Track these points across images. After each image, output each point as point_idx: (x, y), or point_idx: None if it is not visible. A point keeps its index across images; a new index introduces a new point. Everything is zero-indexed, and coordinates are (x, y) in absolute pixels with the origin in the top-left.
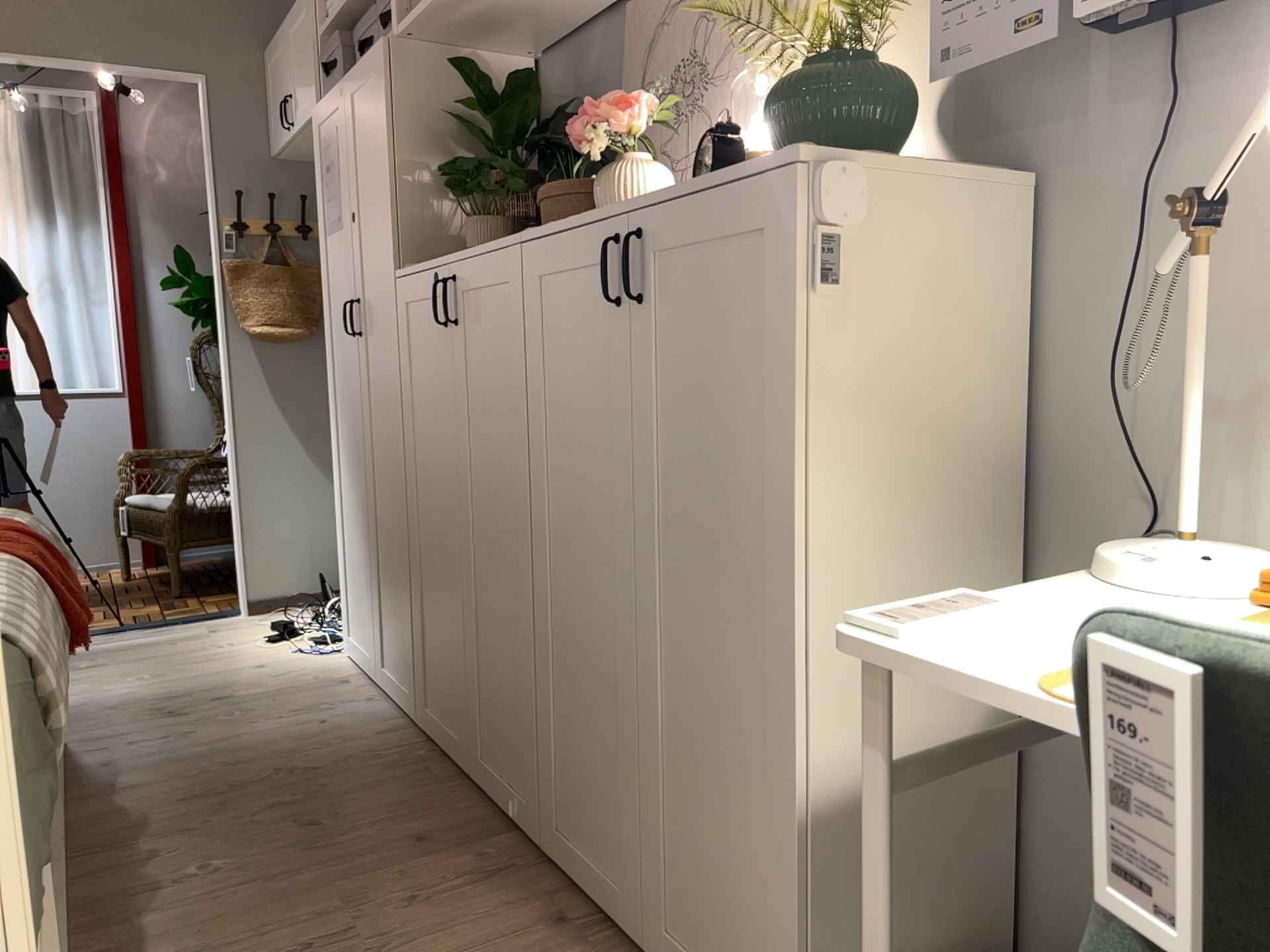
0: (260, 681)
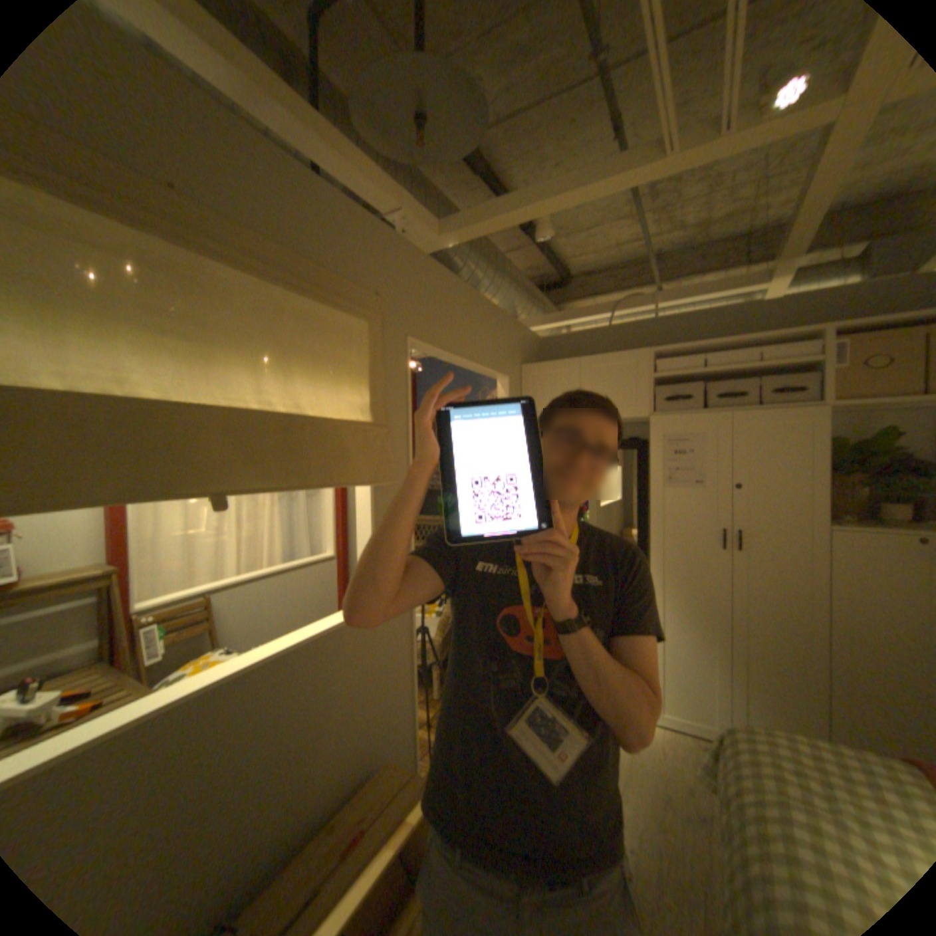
0: (667, 768)
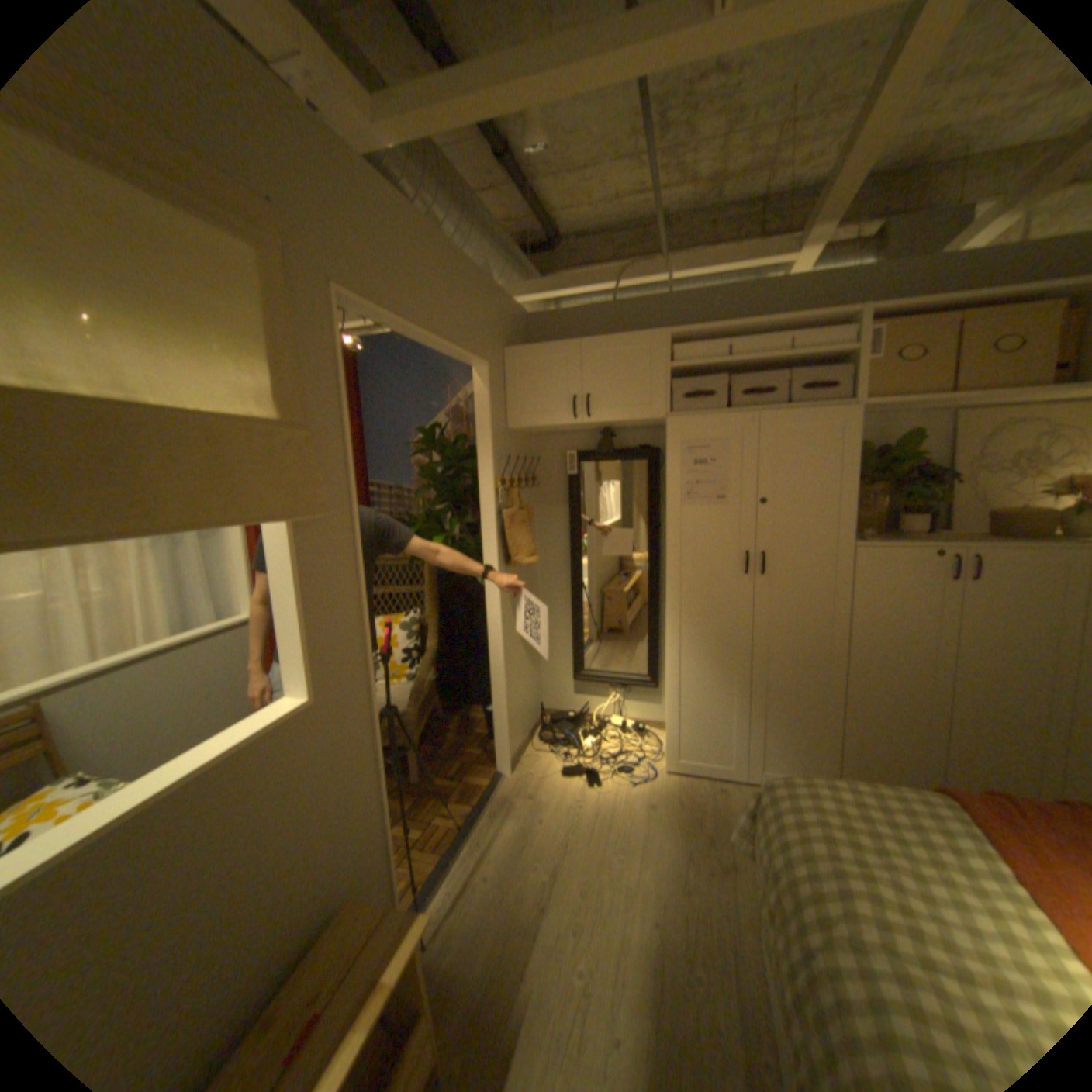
0: (685, 818)
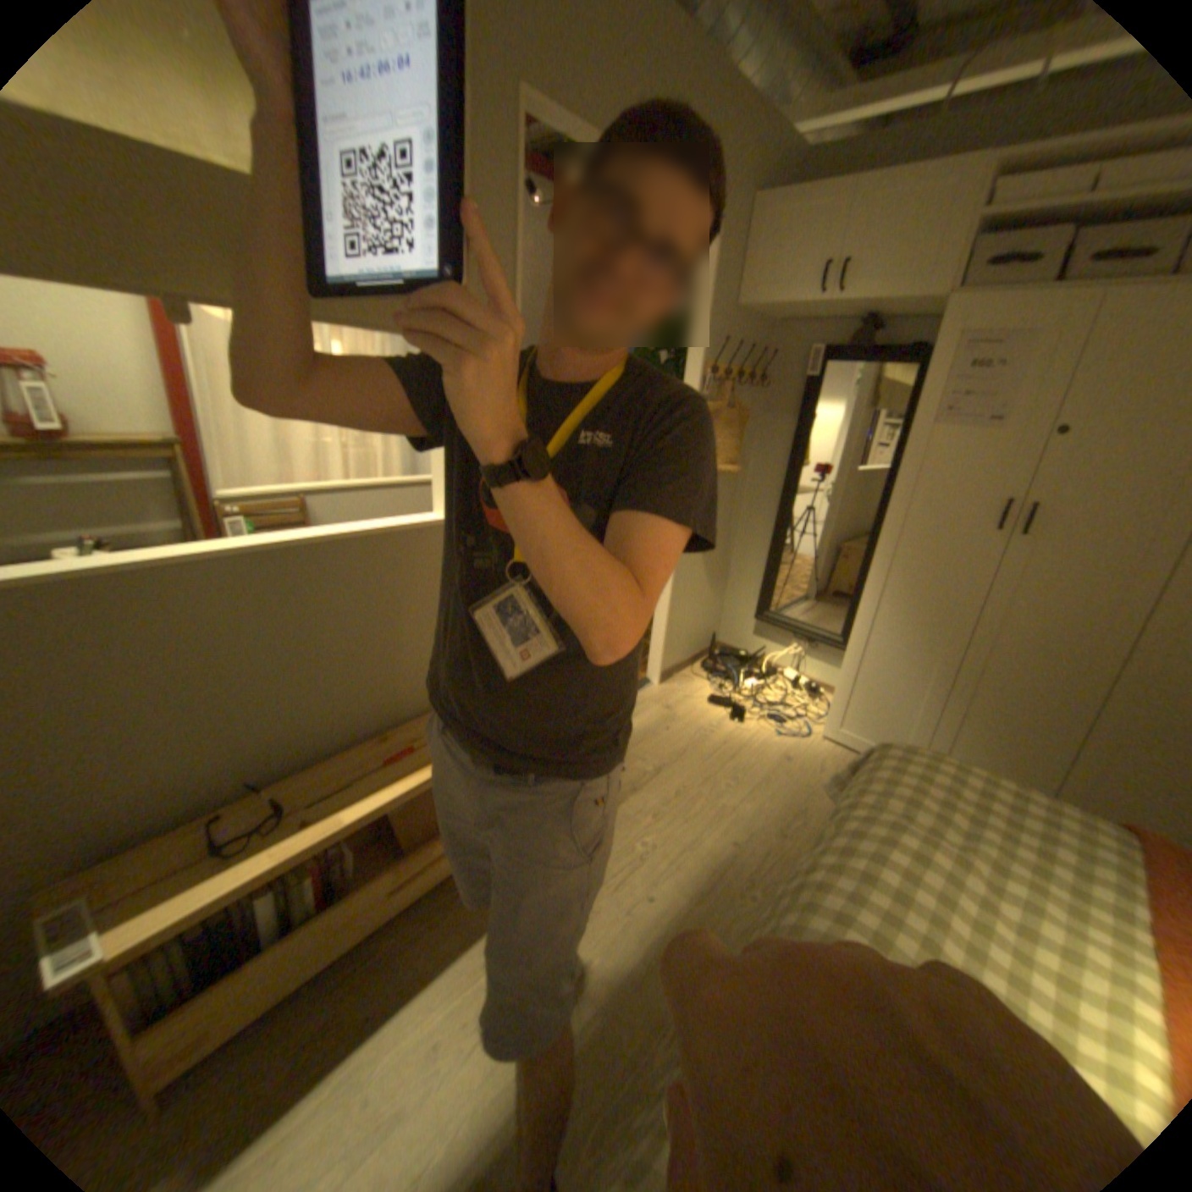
0: (821, 778)
